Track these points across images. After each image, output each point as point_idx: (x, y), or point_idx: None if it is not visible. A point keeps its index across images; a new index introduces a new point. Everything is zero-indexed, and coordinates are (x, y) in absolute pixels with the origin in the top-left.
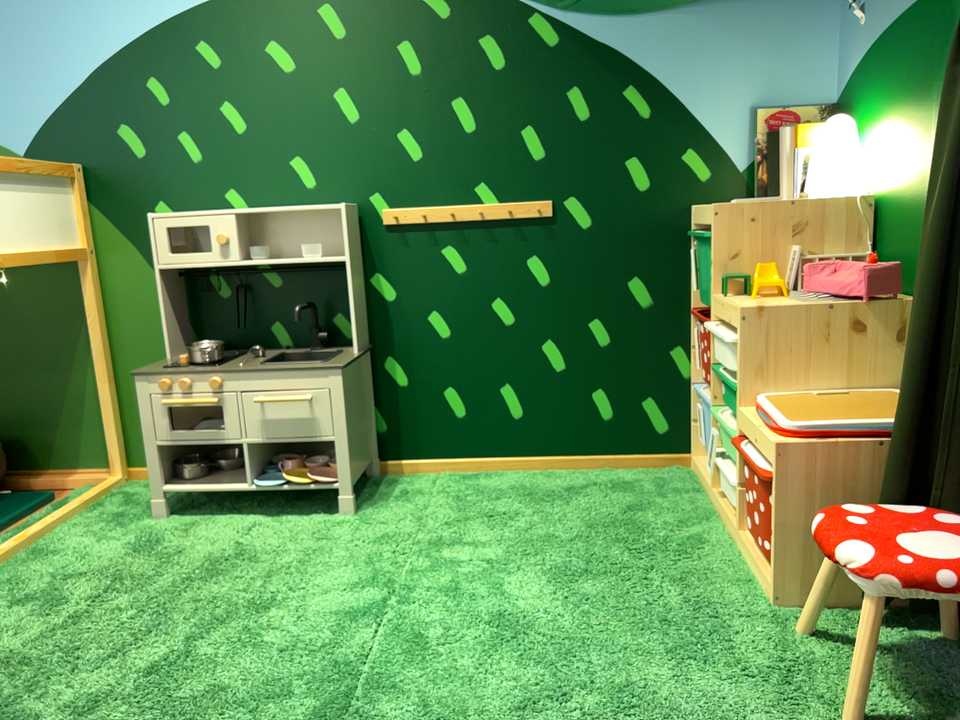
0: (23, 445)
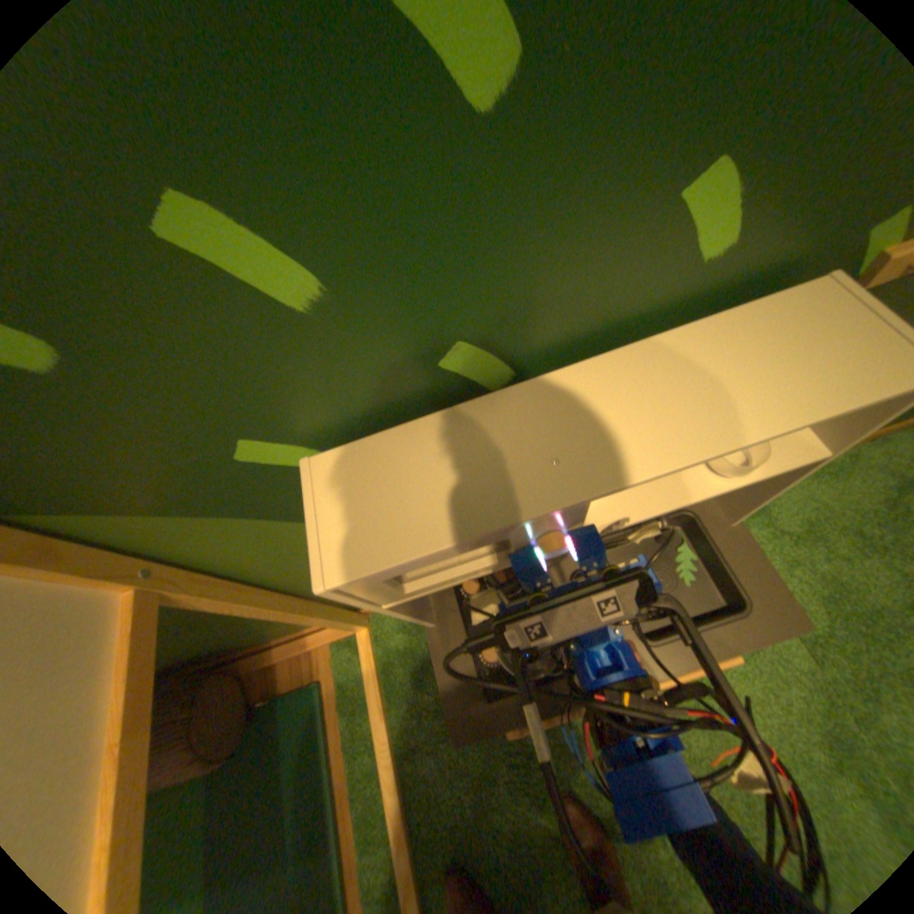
0: (233, 644)
